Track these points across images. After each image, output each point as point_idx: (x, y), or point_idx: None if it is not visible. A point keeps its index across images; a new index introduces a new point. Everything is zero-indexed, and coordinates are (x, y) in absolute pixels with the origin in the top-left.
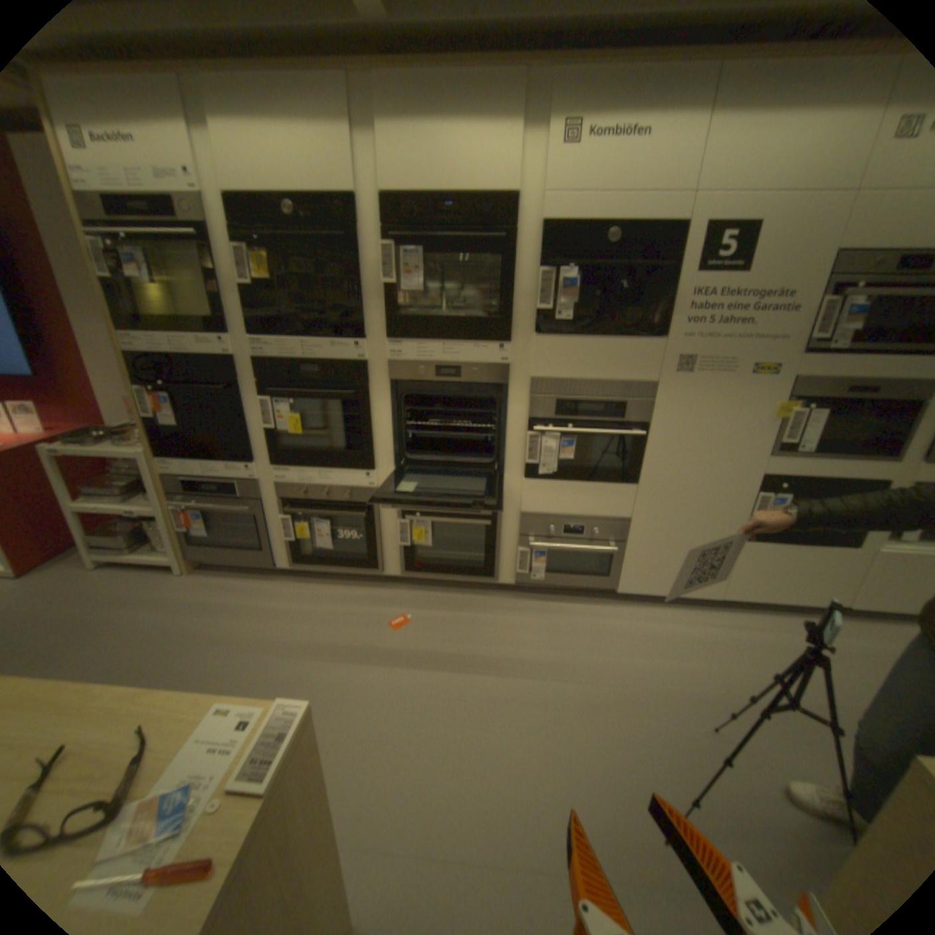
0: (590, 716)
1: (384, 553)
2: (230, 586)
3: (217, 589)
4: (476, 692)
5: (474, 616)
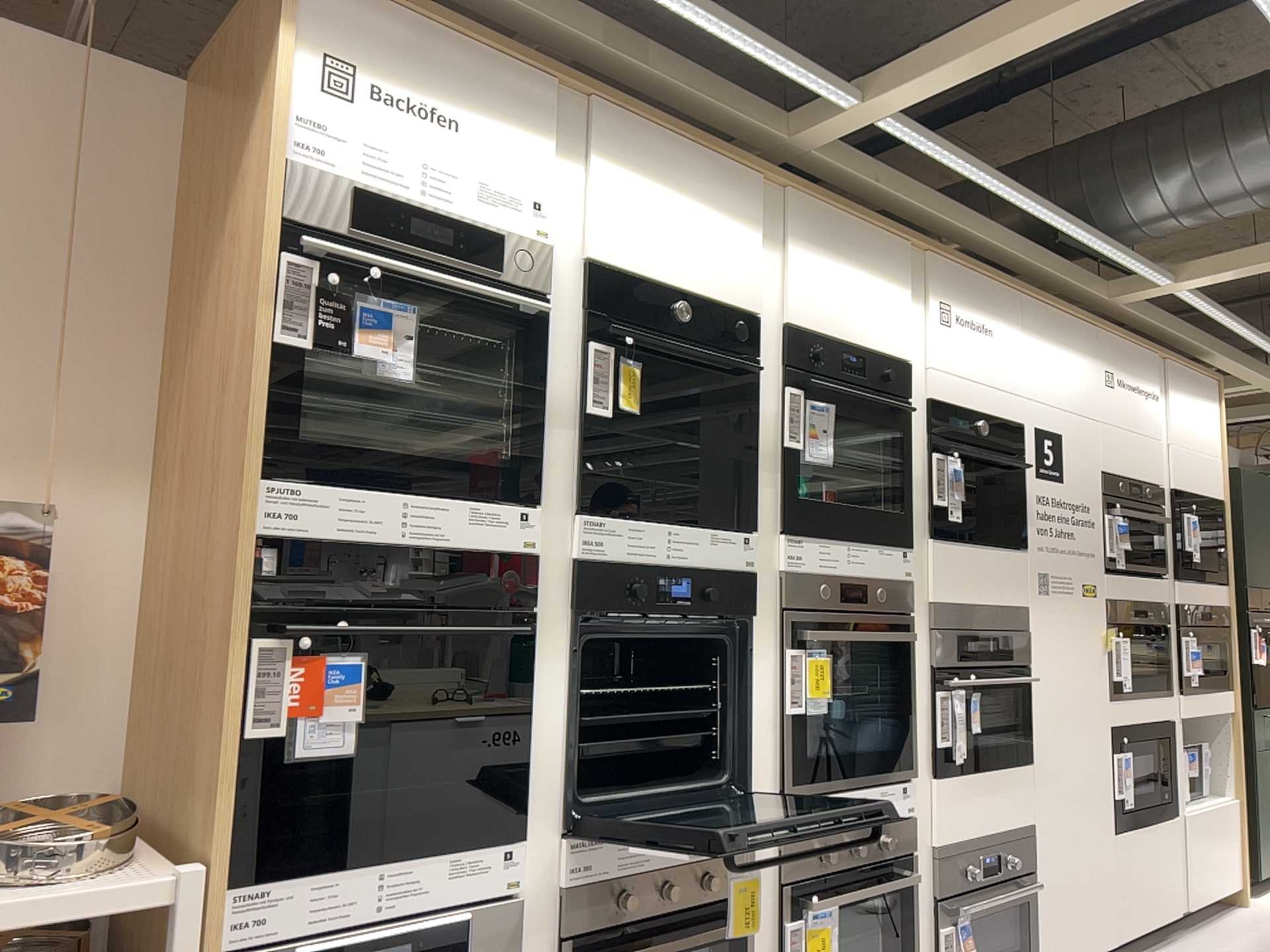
0: None
1: None
2: None
3: None
4: None
5: None
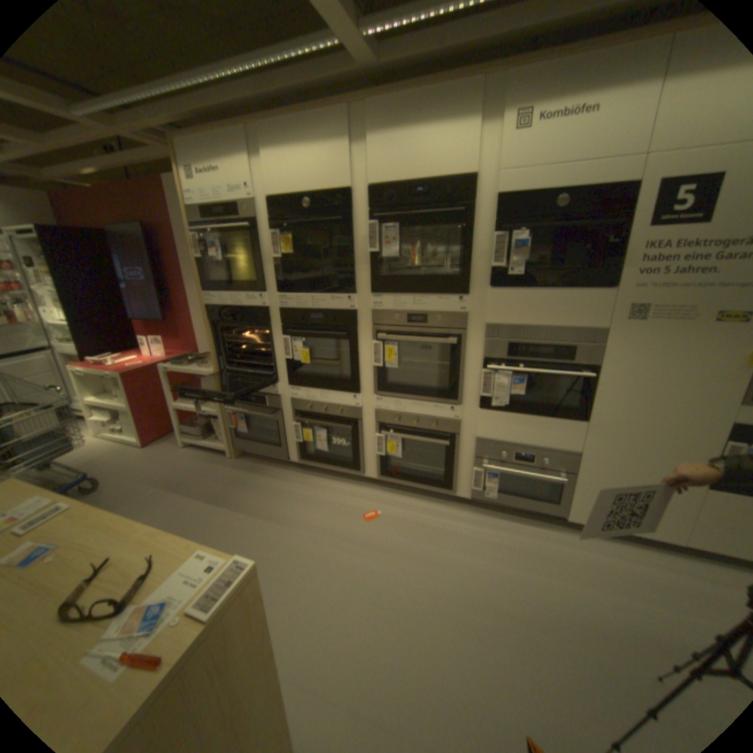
0: (525, 631)
1: (365, 459)
2: (259, 470)
3: (251, 471)
4: (424, 586)
5: (433, 521)
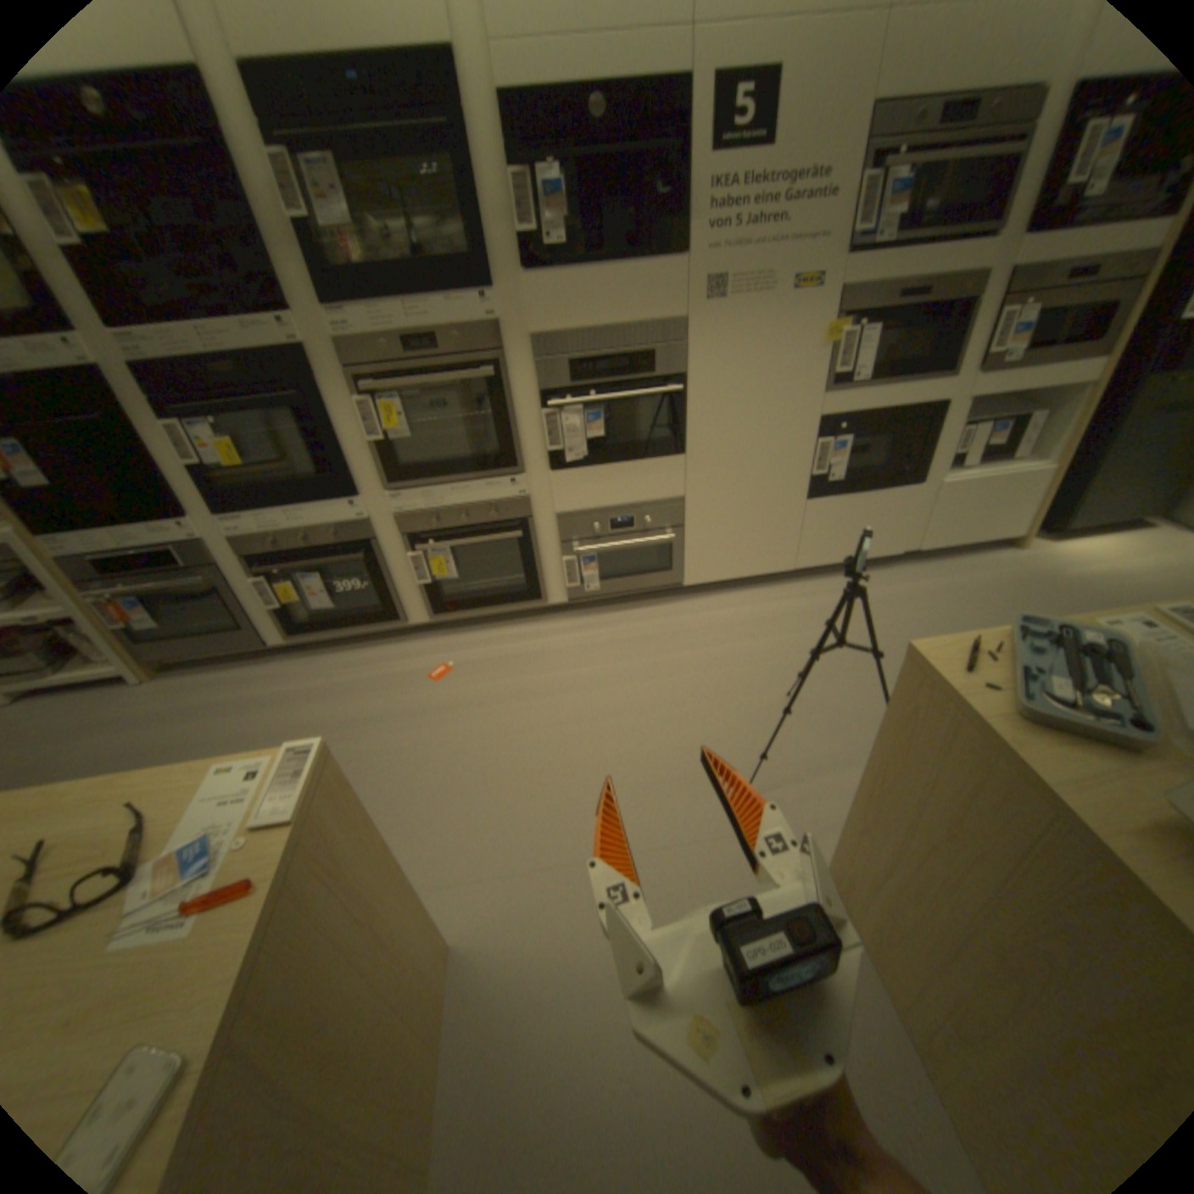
0: (663, 713)
1: (400, 600)
2: (212, 682)
3: (195, 688)
4: (540, 721)
5: (526, 646)
